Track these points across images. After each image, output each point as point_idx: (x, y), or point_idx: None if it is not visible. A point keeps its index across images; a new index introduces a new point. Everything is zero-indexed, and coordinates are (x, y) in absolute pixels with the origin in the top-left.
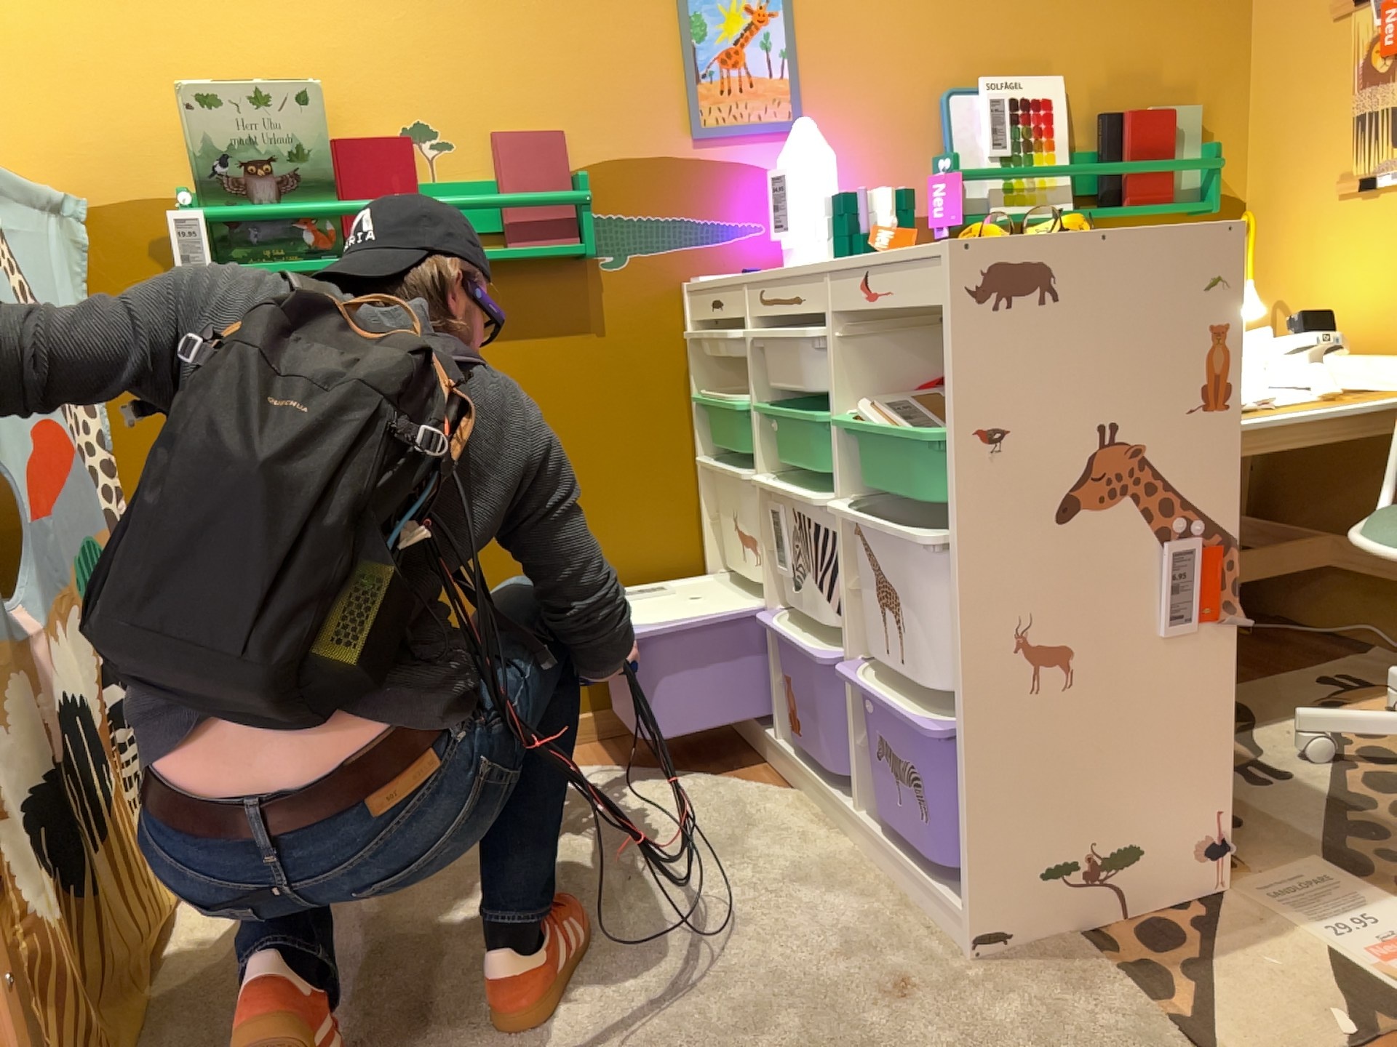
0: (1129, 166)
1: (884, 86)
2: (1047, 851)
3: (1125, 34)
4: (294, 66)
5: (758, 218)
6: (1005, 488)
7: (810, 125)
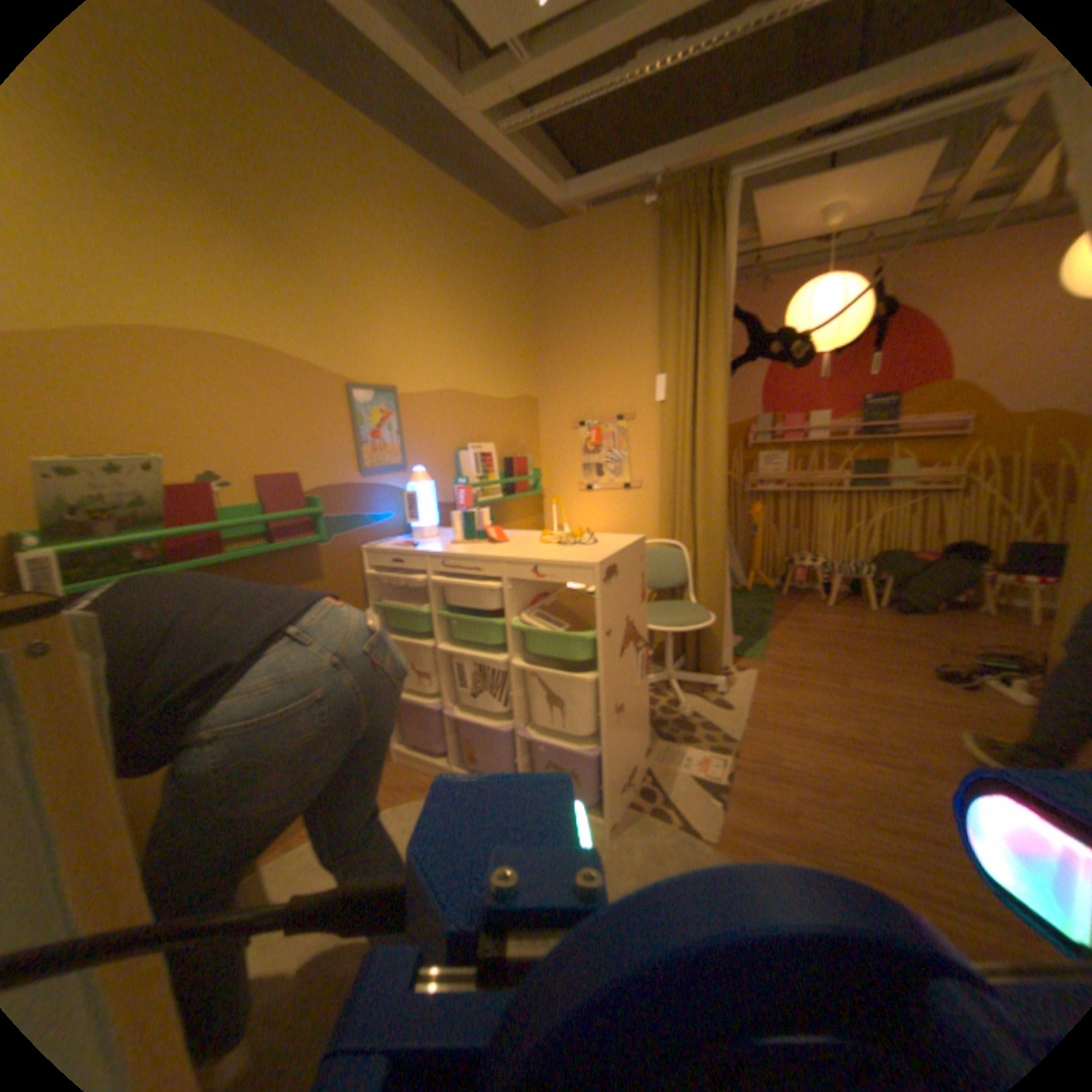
0: (518, 479)
1: (436, 446)
2: (622, 779)
3: (508, 426)
4: (112, 435)
5: (391, 509)
6: (613, 649)
7: (423, 470)
